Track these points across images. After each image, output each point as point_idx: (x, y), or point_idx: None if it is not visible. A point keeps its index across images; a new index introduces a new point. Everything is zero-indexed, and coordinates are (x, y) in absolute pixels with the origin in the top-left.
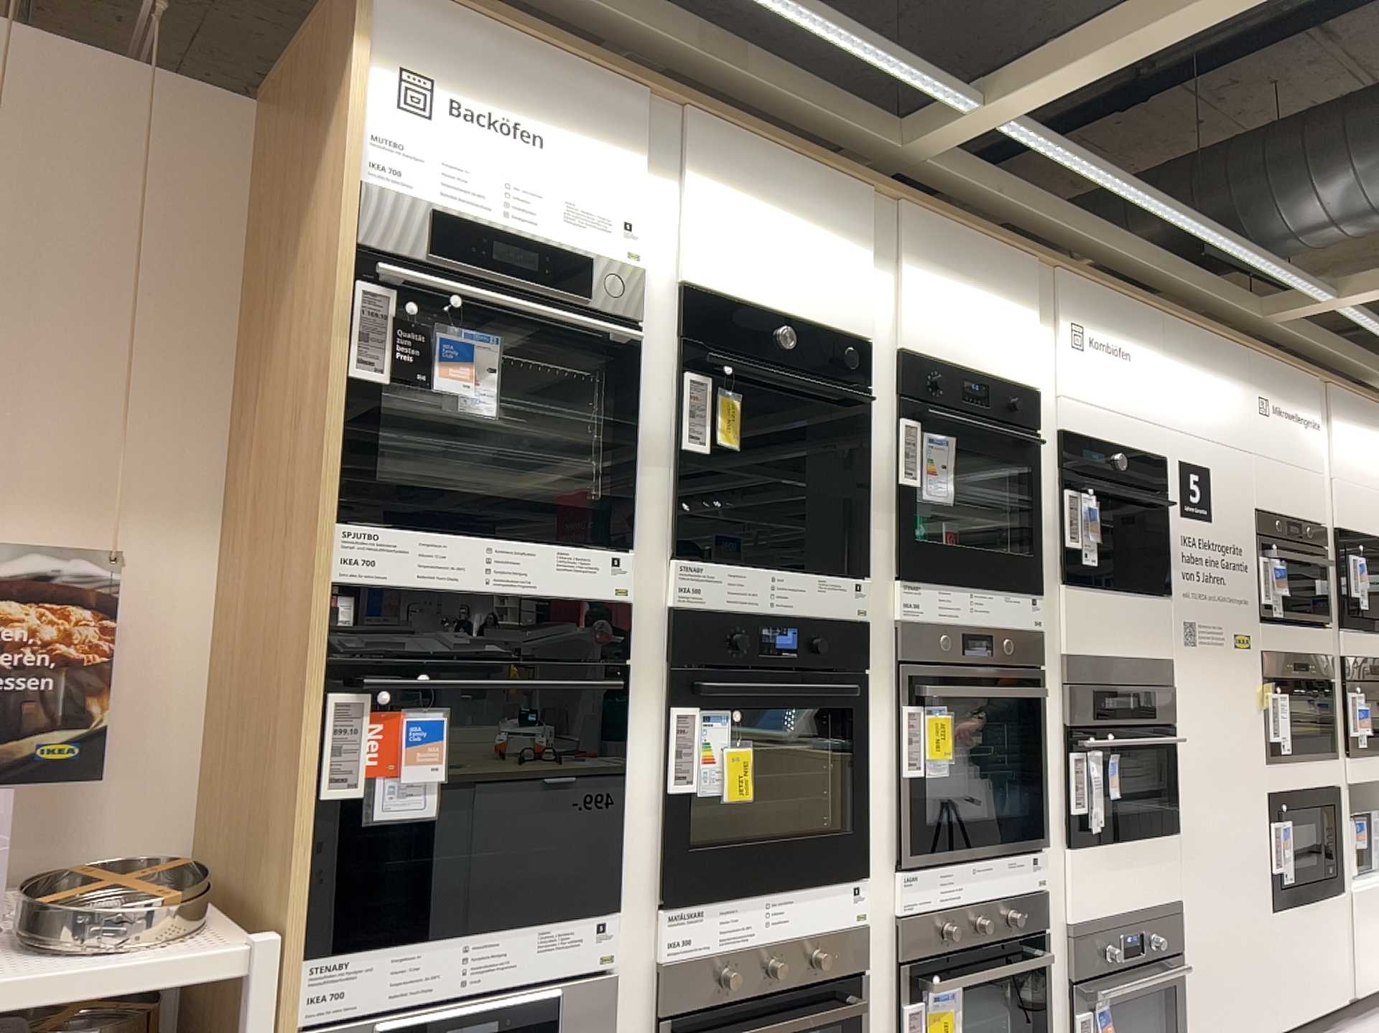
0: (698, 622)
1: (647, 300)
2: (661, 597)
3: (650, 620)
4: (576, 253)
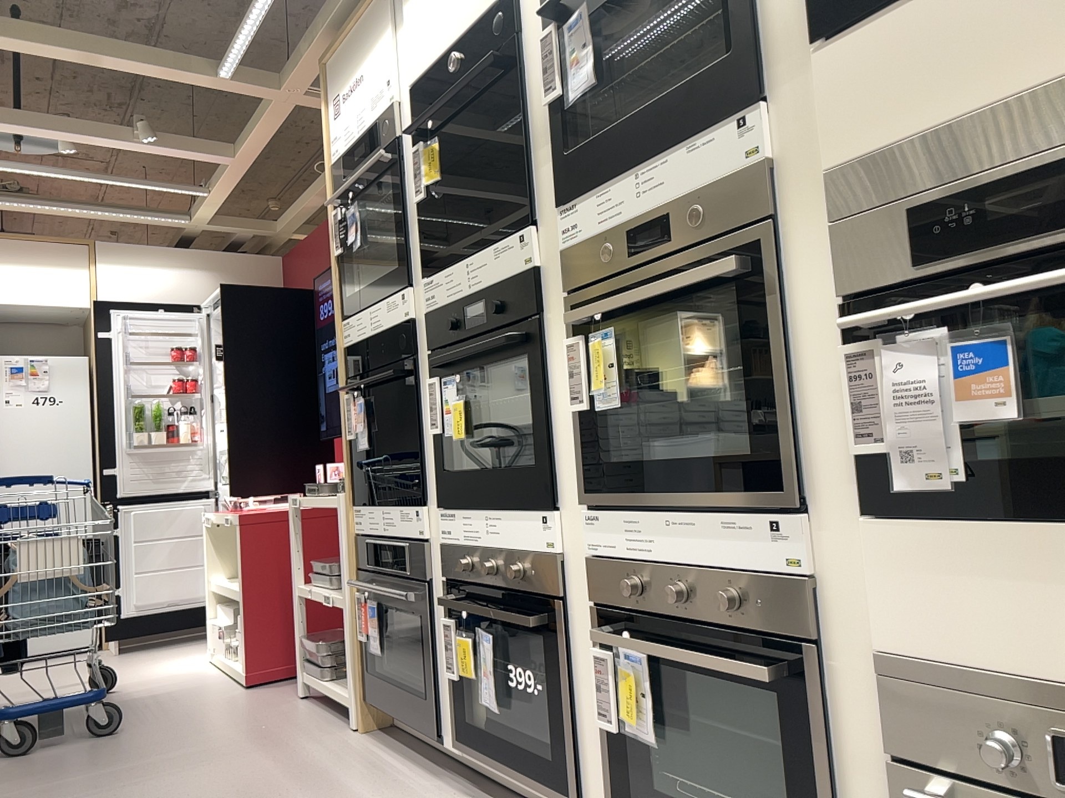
0: (434, 320)
1: (399, 114)
2: (425, 310)
3: (422, 327)
4: (372, 121)
